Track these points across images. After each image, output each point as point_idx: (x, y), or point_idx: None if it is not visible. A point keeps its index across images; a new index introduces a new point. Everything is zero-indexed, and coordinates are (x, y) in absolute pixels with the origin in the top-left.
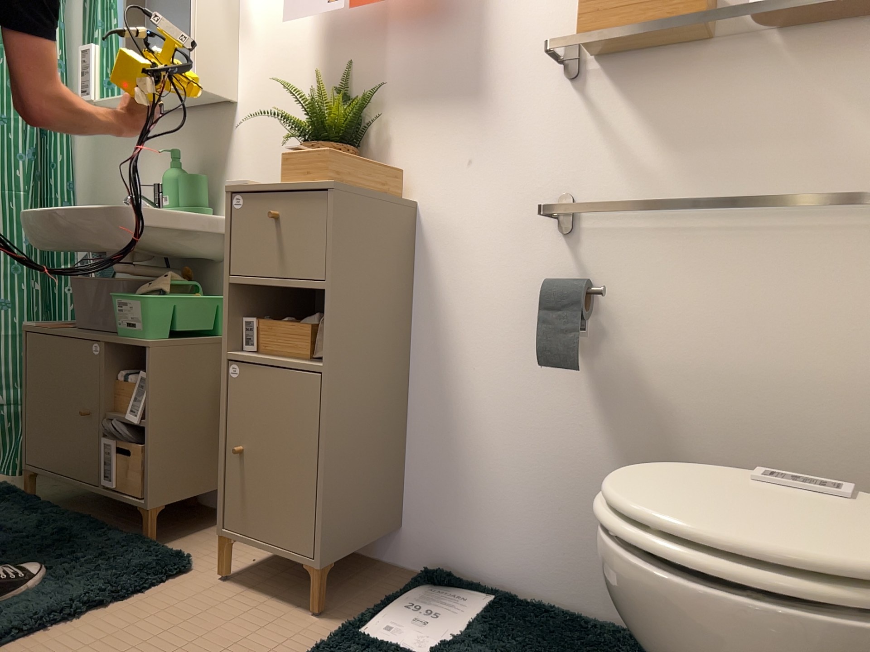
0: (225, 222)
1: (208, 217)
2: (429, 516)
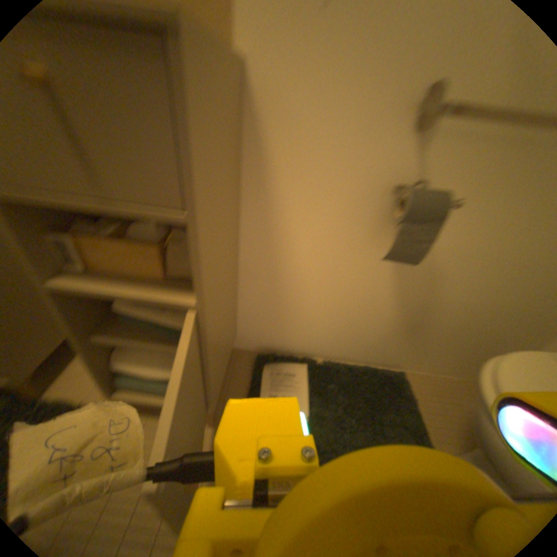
0: None
1: None
2: (259, 329)
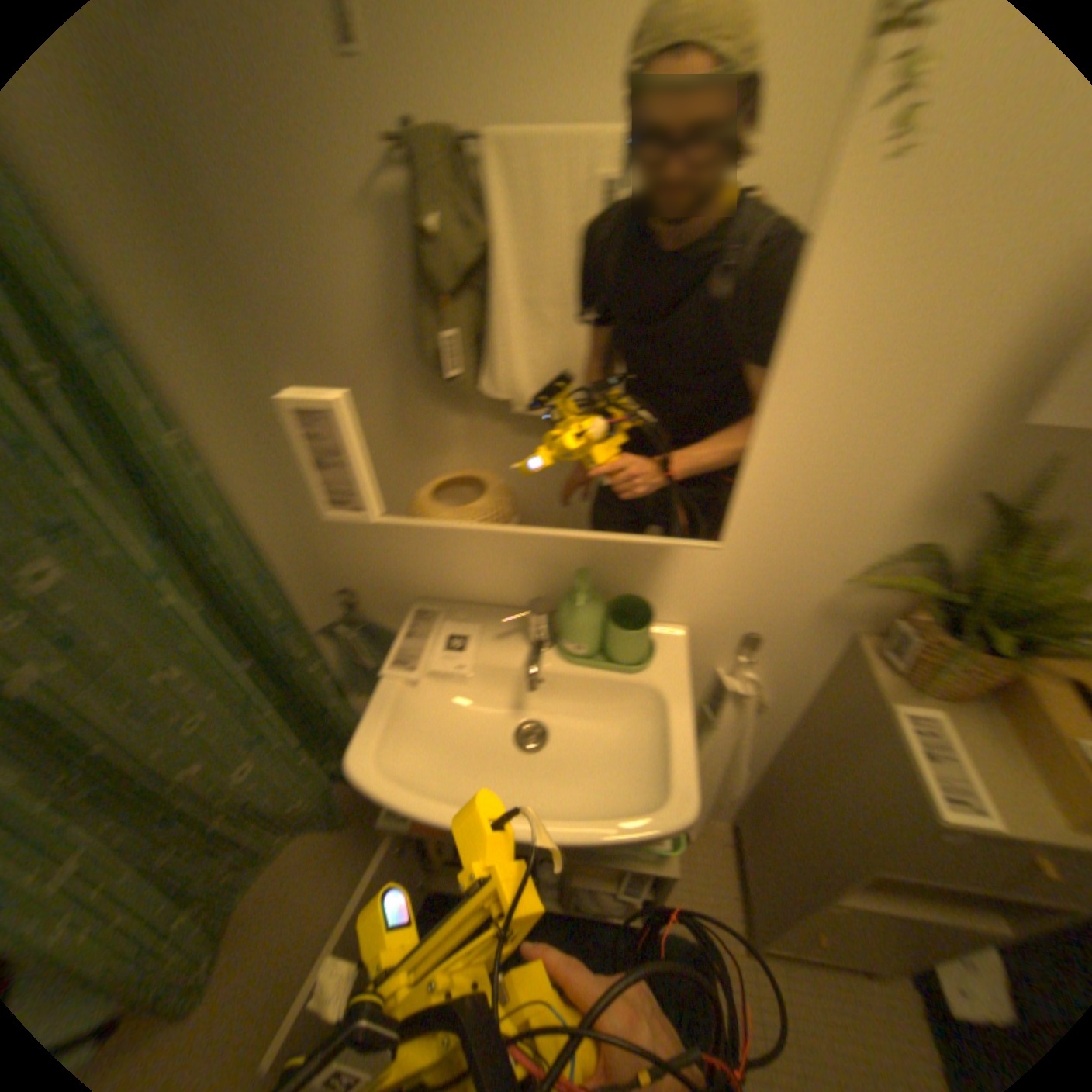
0: (690, 666)
1: (663, 667)
2: None
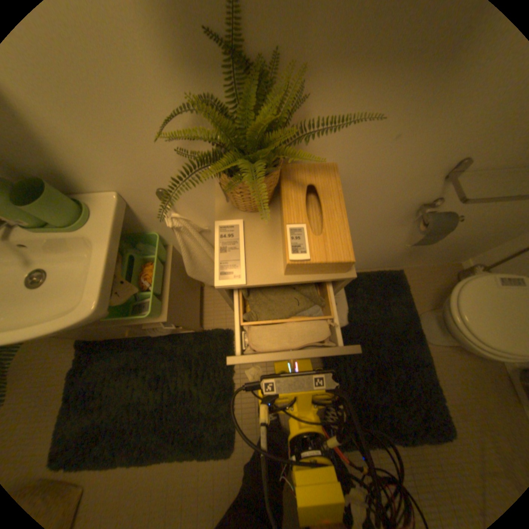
0: (115, 218)
1: (93, 222)
2: None
